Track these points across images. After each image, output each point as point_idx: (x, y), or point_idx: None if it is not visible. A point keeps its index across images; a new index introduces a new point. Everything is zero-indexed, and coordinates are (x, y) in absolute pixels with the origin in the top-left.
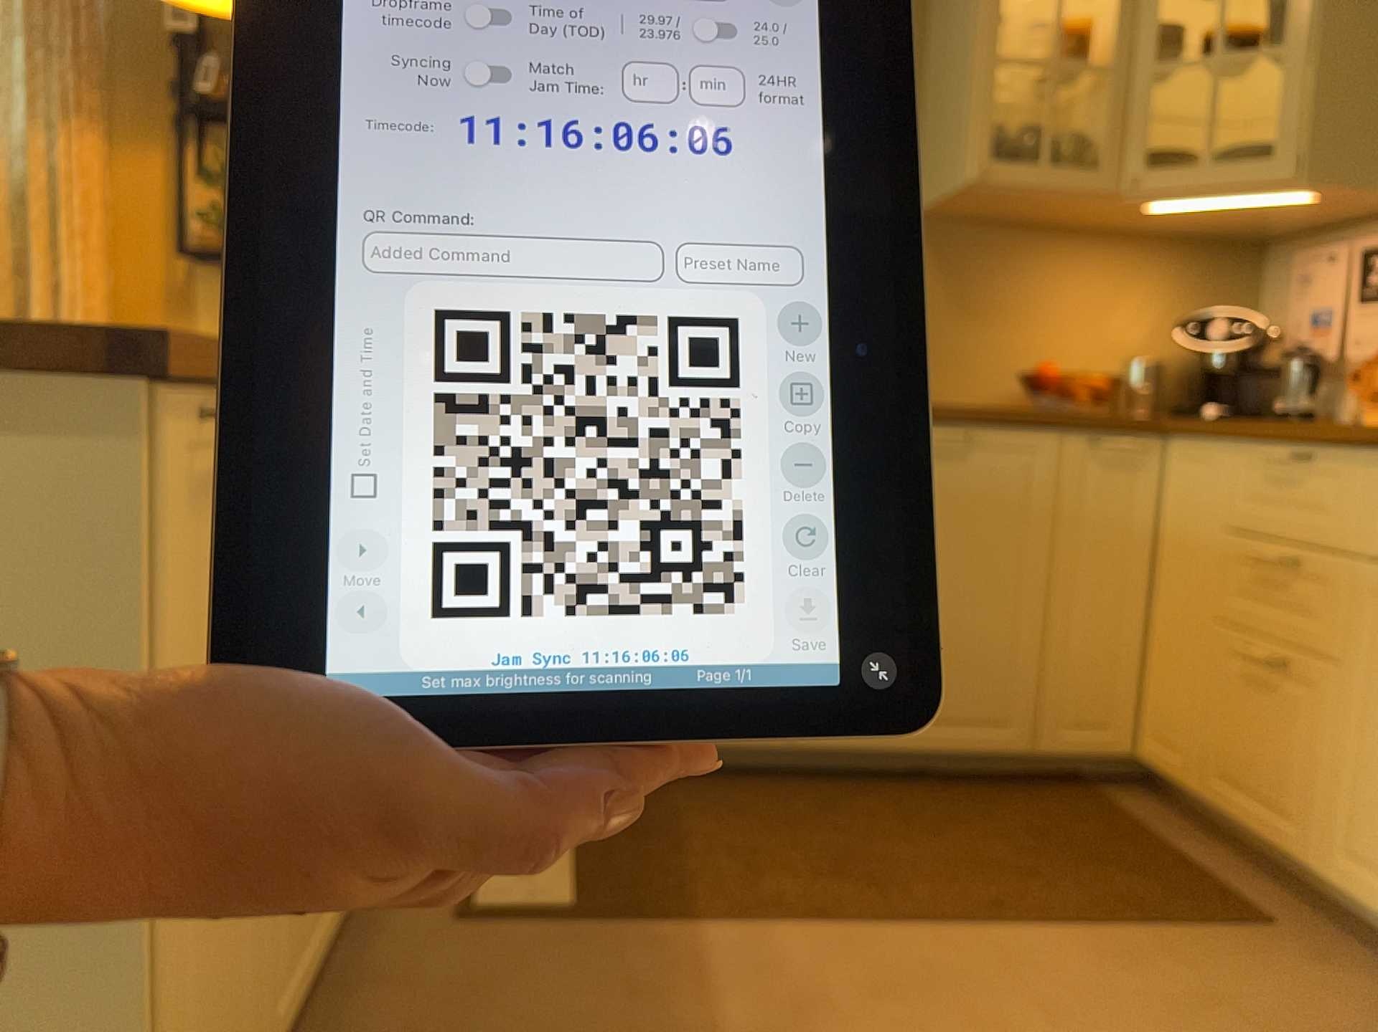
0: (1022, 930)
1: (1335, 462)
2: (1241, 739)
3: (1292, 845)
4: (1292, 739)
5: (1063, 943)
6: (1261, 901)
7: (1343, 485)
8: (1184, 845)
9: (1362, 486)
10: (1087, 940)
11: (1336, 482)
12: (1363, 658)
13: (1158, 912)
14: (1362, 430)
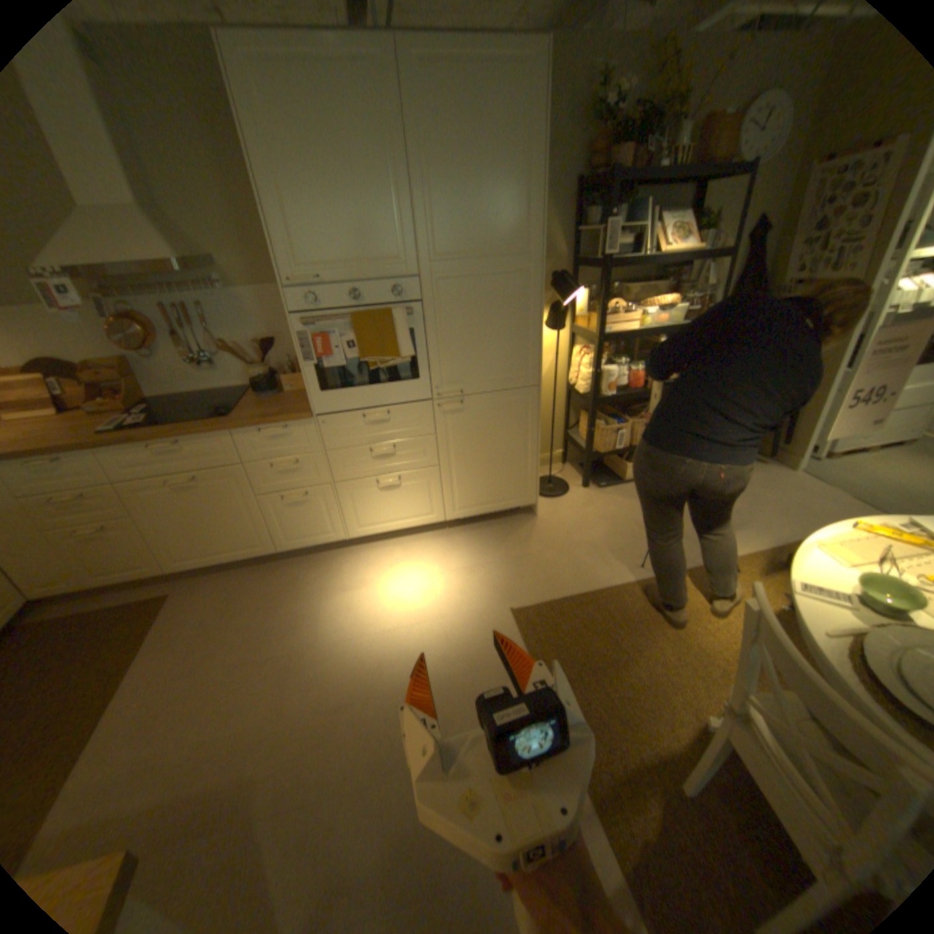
0: (124, 677)
1: (70, 458)
2: (92, 561)
3: (143, 574)
4: (120, 548)
5: (140, 663)
6: (146, 596)
7: (81, 464)
8: (94, 607)
9: (92, 462)
10: (142, 655)
11: (76, 464)
12: (135, 512)
13: (137, 628)
14: (81, 445)
